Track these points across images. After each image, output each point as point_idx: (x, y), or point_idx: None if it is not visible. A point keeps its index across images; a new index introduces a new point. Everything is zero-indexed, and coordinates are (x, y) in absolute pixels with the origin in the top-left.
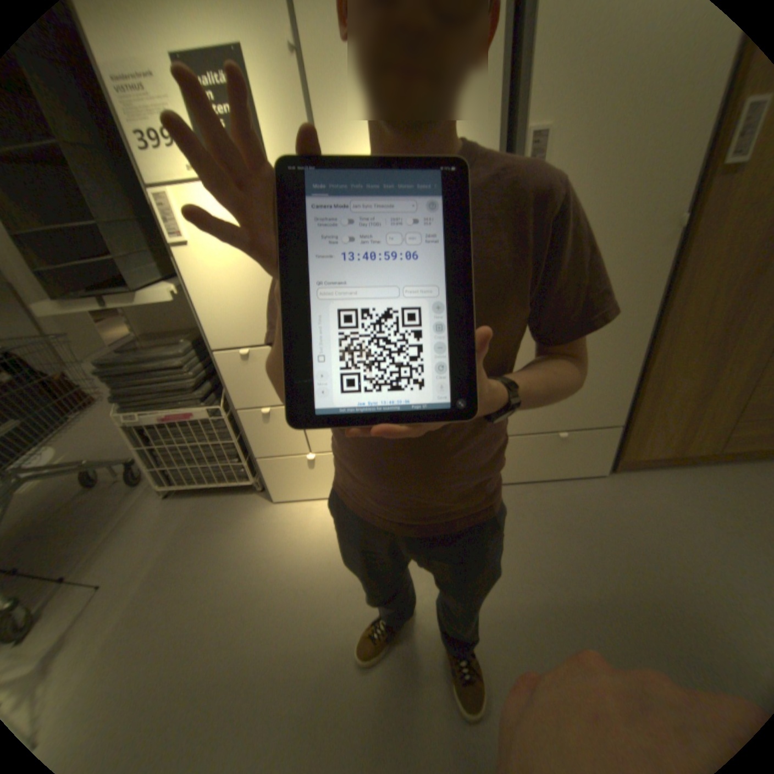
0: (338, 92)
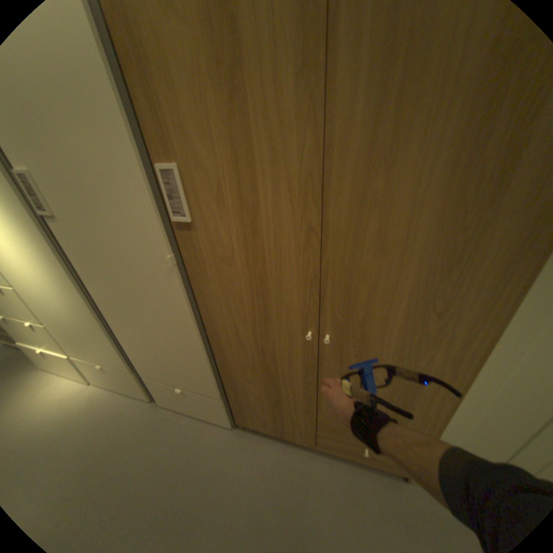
0: None
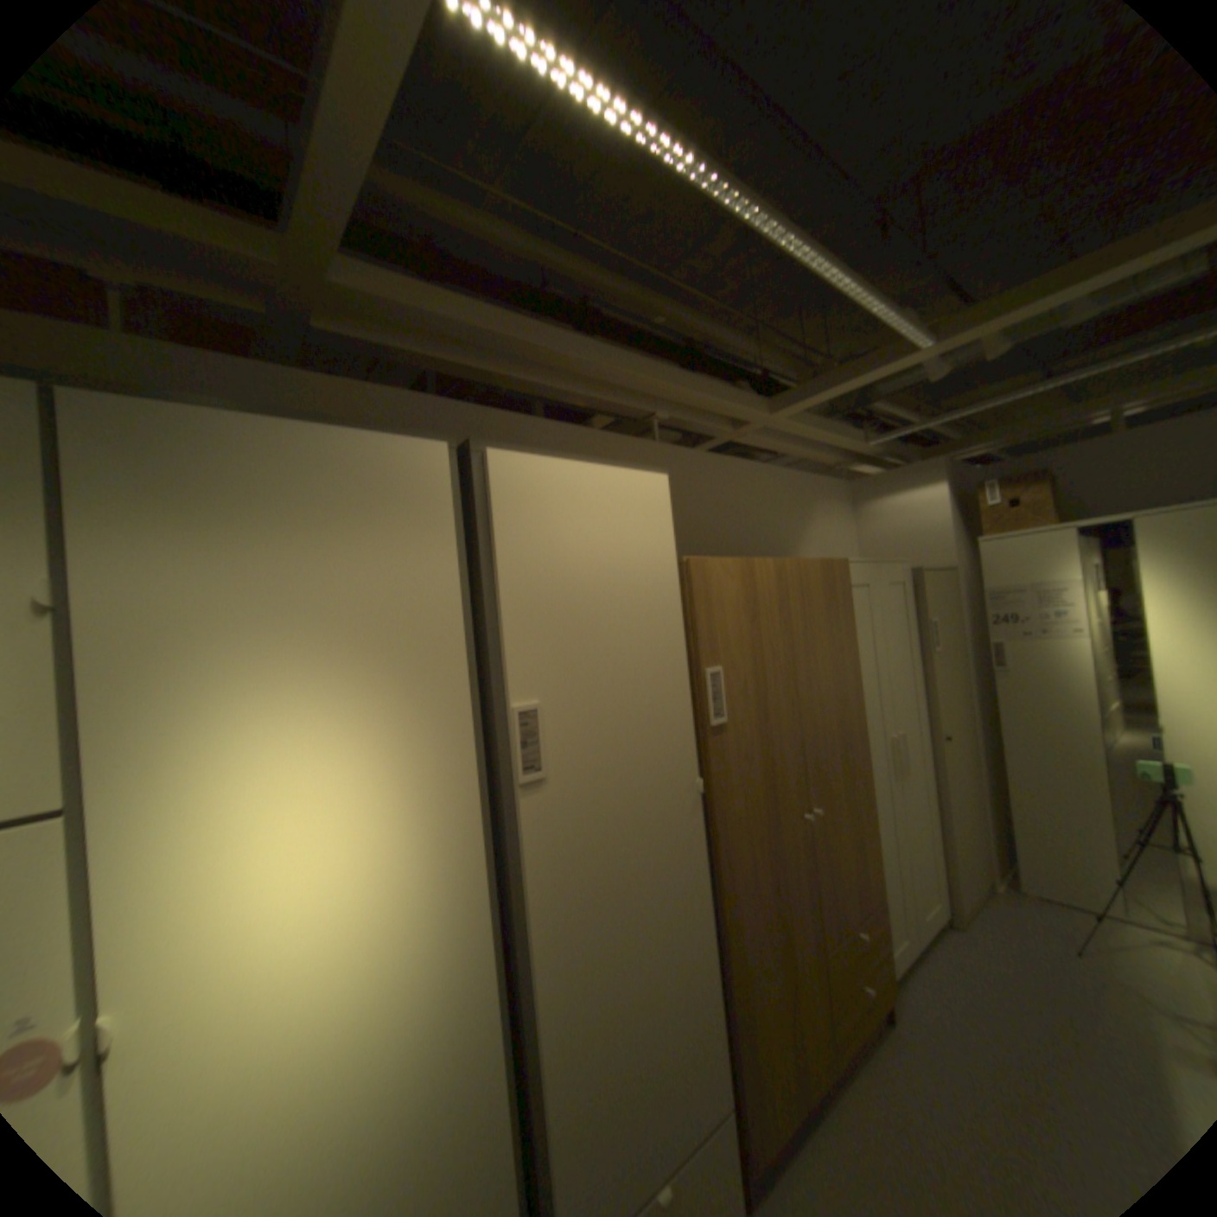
0: (159, 677)
